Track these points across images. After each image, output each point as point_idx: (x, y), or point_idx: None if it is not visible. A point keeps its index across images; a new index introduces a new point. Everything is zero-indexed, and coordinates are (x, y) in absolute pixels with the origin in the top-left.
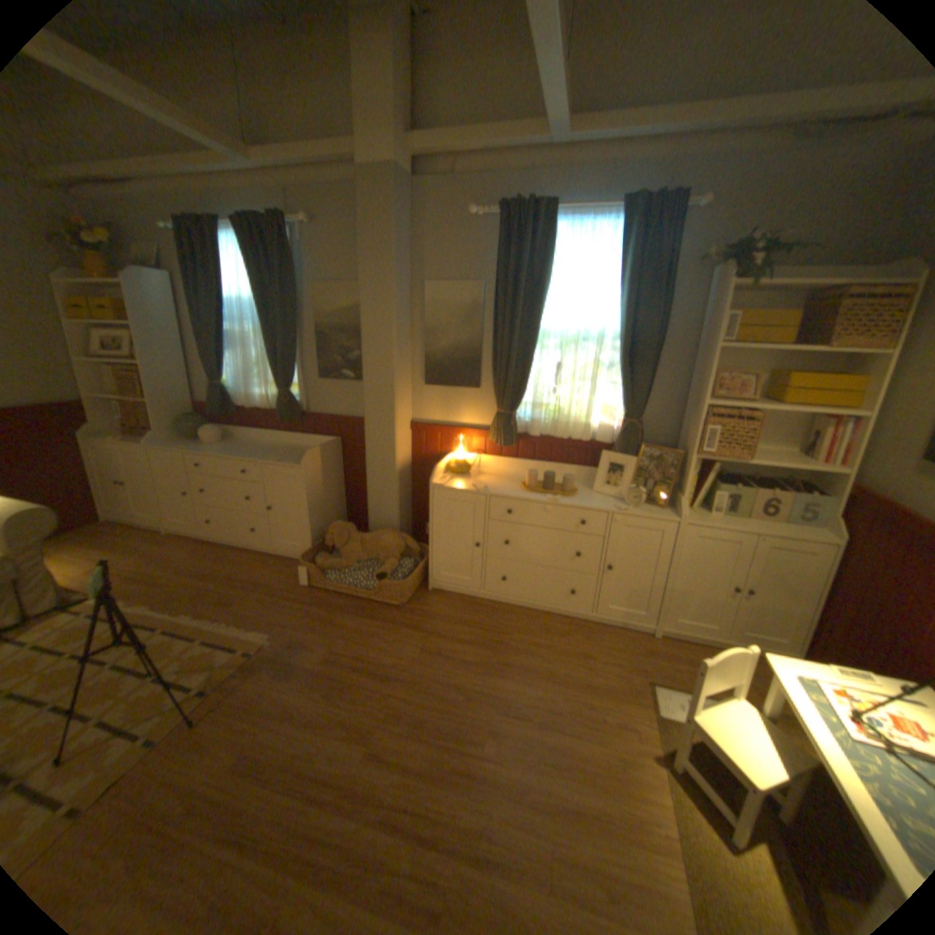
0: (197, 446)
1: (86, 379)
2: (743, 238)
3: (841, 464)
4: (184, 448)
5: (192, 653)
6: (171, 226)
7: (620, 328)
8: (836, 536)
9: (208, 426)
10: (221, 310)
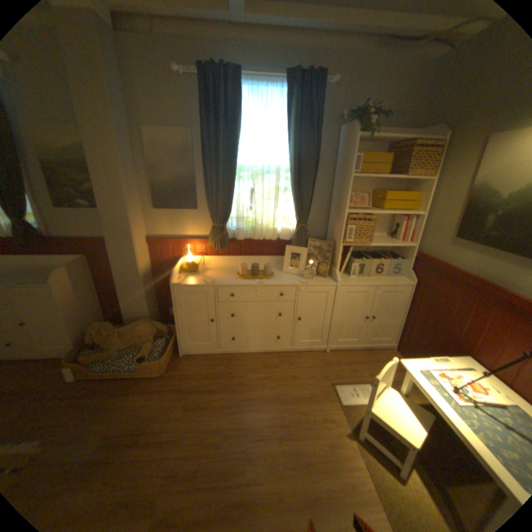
0: None
1: None
2: (361, 106)
3: (410, 241)
4: None
5: None
6: None
7: (291, 164)
8: (410, 280)
9: None
10: None
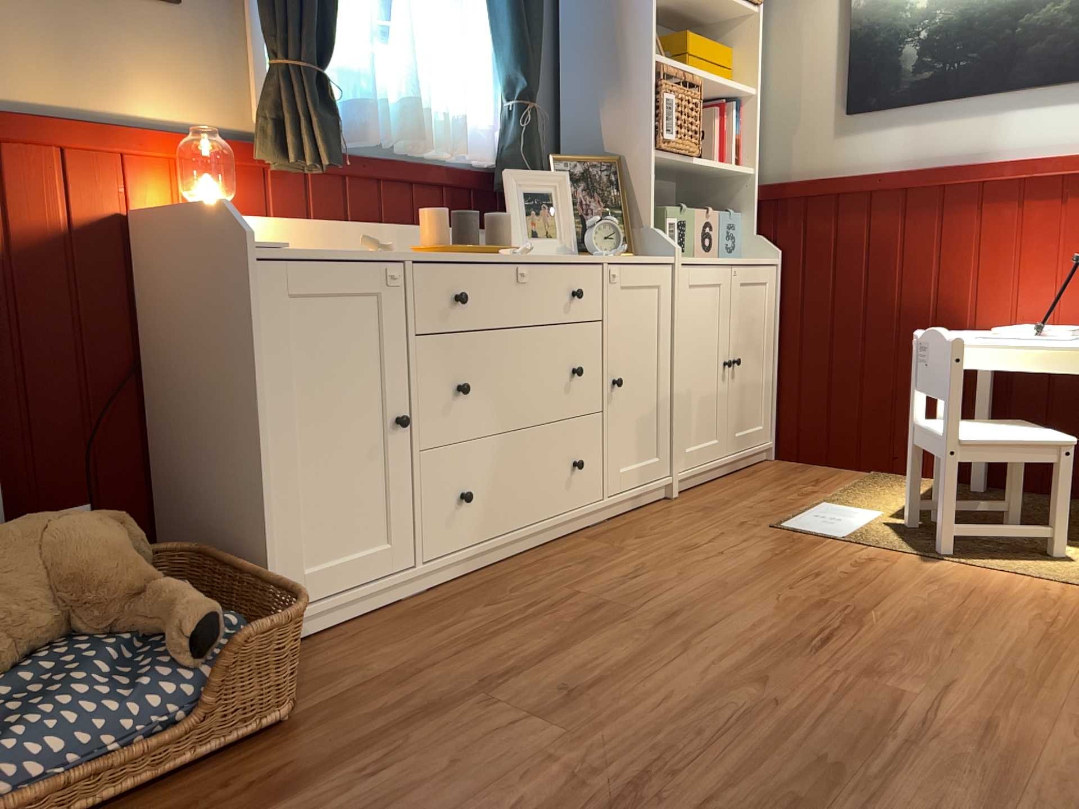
0: None
1: None
2: None
3: (736, 165)
4: None
5: None
6: None
7: None
8: (764, 257)
9: None
10: None
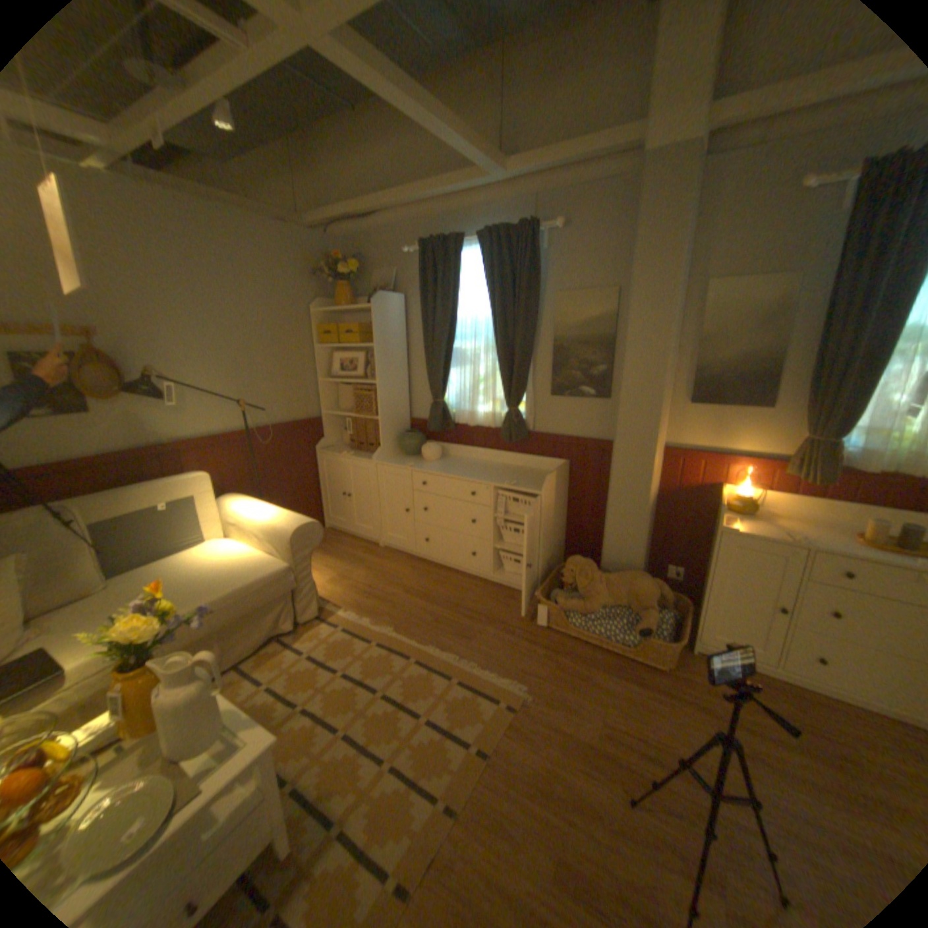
0: (421, 462)
1: (327, 396)
2: None
3: None
4: (413, 464)
5: (454, 693)
6: (416, 248)
7: None
8: None
9: (431, 442)
10: (454, 327)
